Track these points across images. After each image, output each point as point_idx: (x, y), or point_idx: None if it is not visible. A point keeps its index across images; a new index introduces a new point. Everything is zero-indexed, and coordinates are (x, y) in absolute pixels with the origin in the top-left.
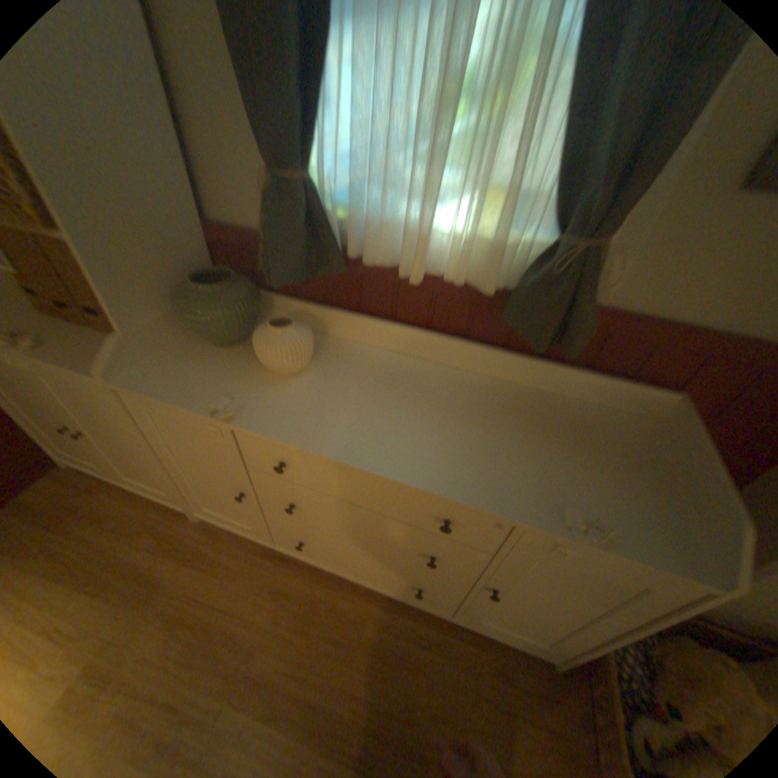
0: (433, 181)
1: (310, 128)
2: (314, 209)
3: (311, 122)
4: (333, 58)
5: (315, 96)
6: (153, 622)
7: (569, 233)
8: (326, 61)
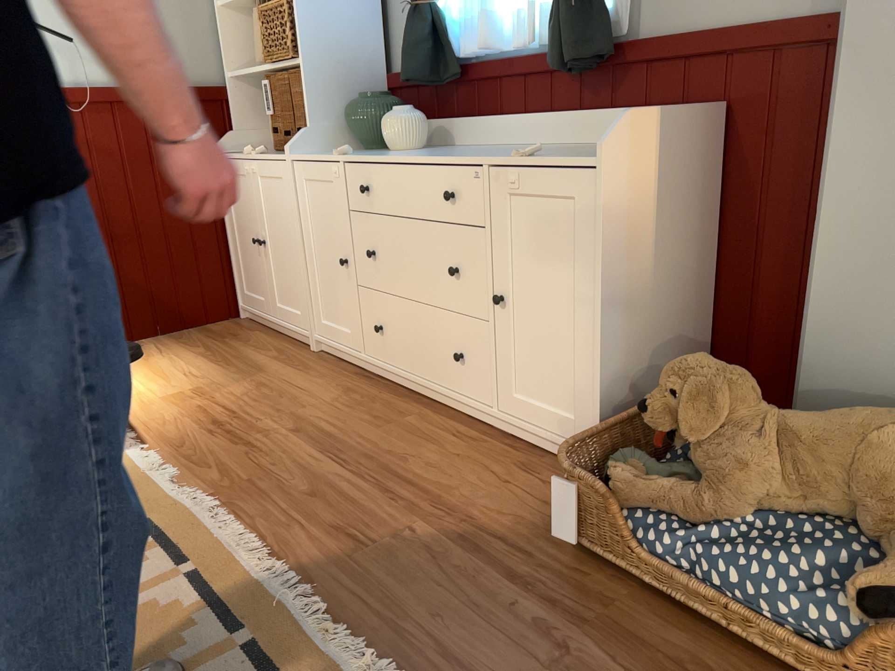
0: None
1: None
2: (439, 31)
3: None
4: None
5: None
6: (249, 381)
7: None
8: None
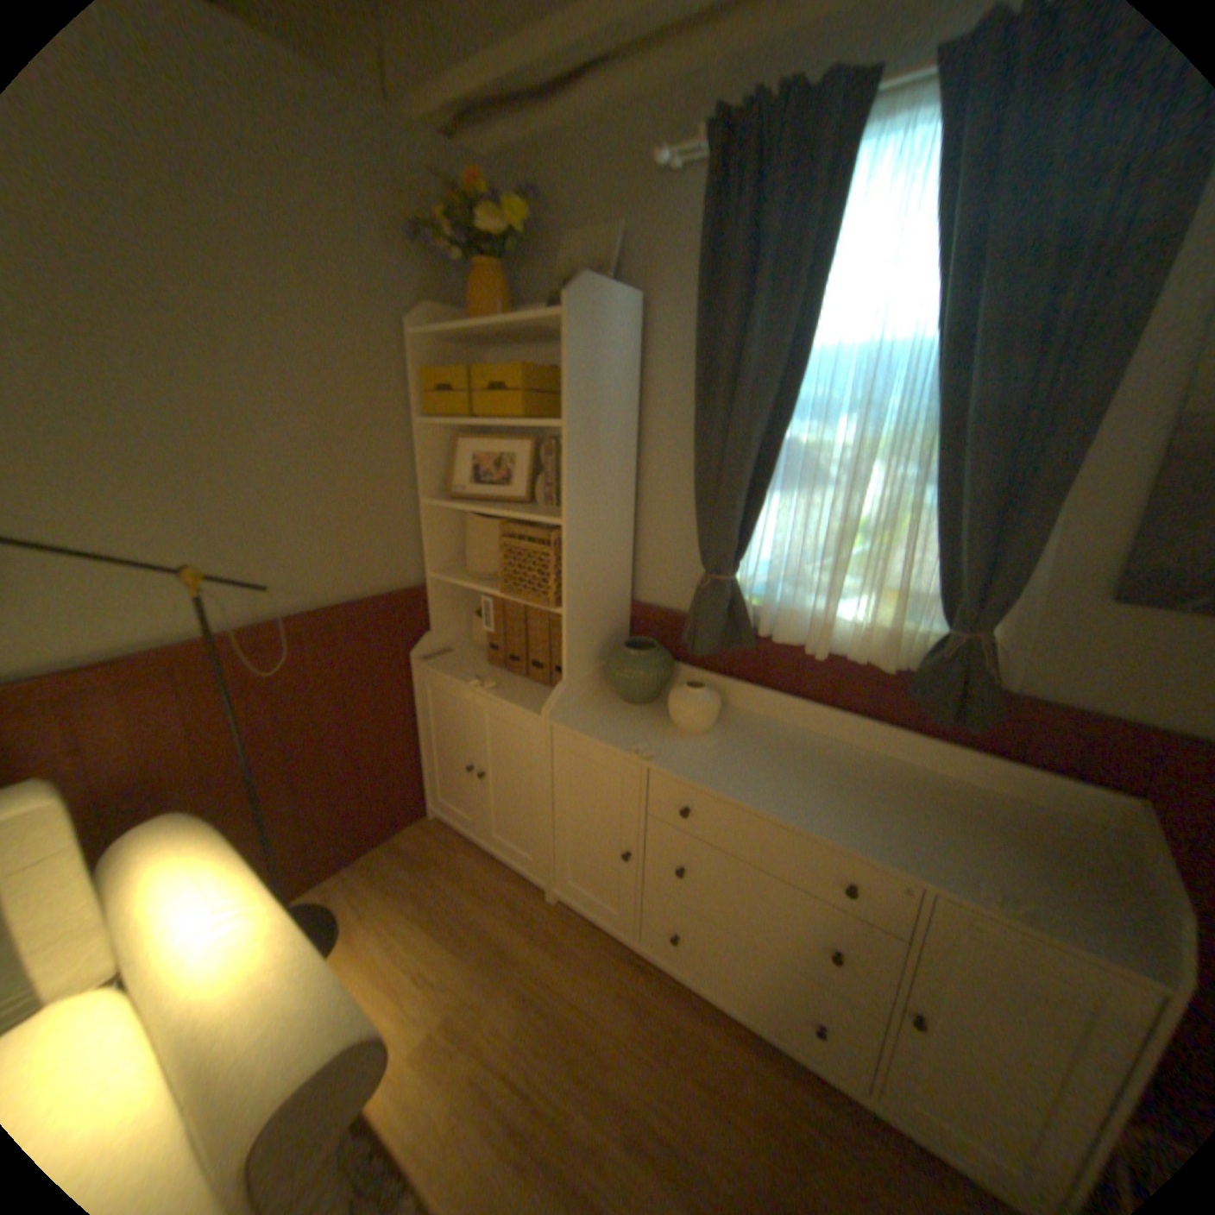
0: (835, 586)
1: (742, 549)
2: (733, 597)
3: (740, 543)
4: (763, 513)
5: (748, 532)
6: (507, 996)
7: (955, 627)
8: (757, 512)
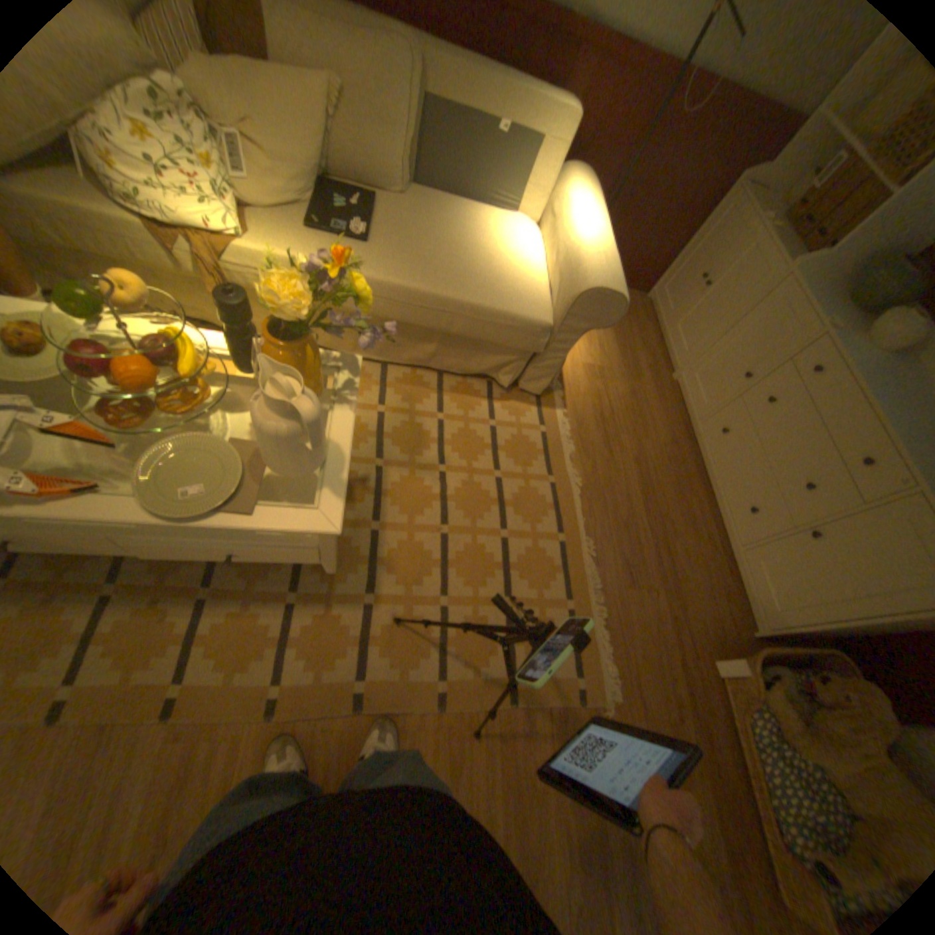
0: None
1: None
2: None
3: None
4: None
5: None
6: (628, 386)
7: None
8: None
